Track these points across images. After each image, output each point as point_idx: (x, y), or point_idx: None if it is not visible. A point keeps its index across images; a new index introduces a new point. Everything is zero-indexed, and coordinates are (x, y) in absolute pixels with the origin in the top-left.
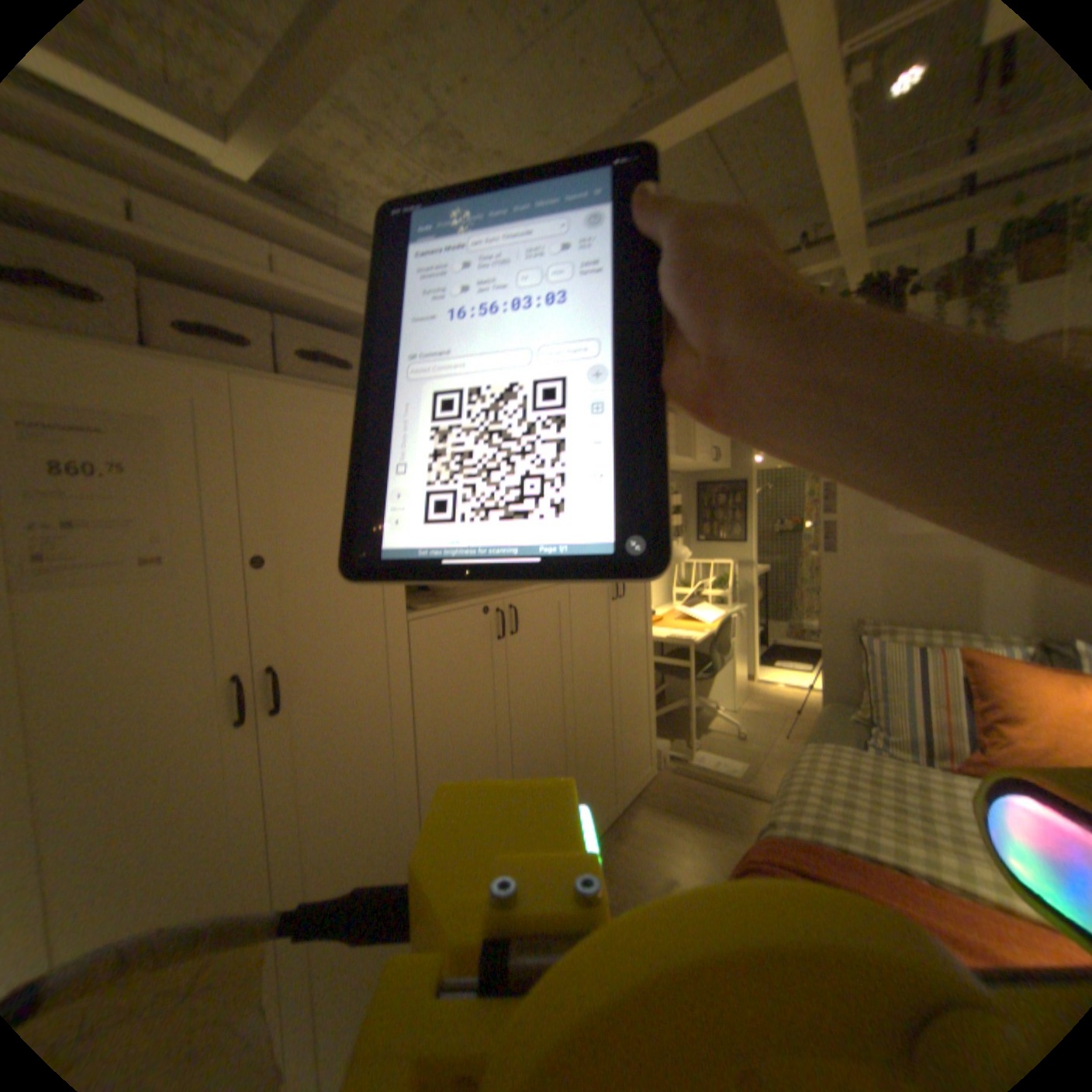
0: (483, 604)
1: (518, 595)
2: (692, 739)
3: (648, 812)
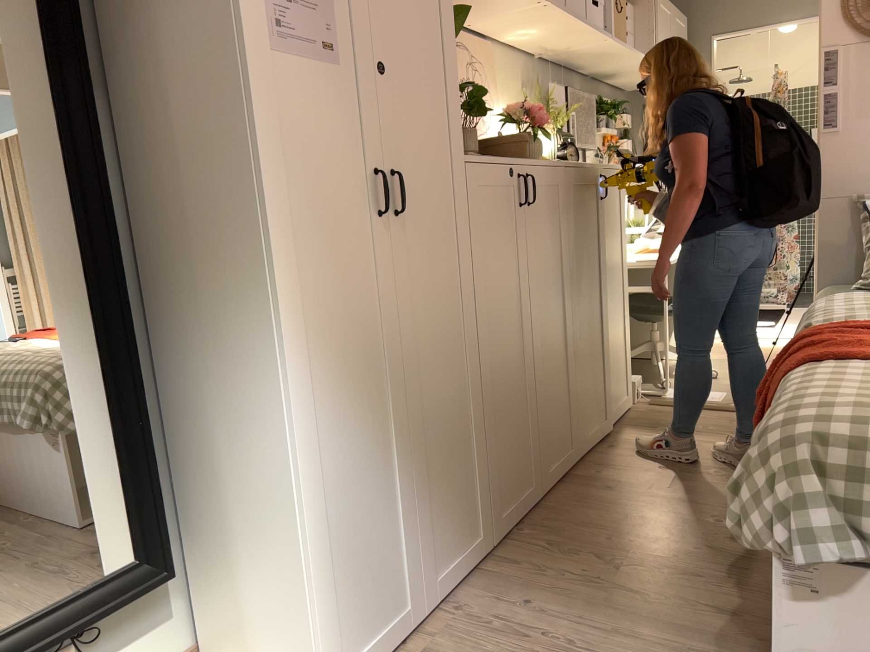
0: (509, 167)
1: (532, 168)
2: (661, 378)
3: (633, 429)
